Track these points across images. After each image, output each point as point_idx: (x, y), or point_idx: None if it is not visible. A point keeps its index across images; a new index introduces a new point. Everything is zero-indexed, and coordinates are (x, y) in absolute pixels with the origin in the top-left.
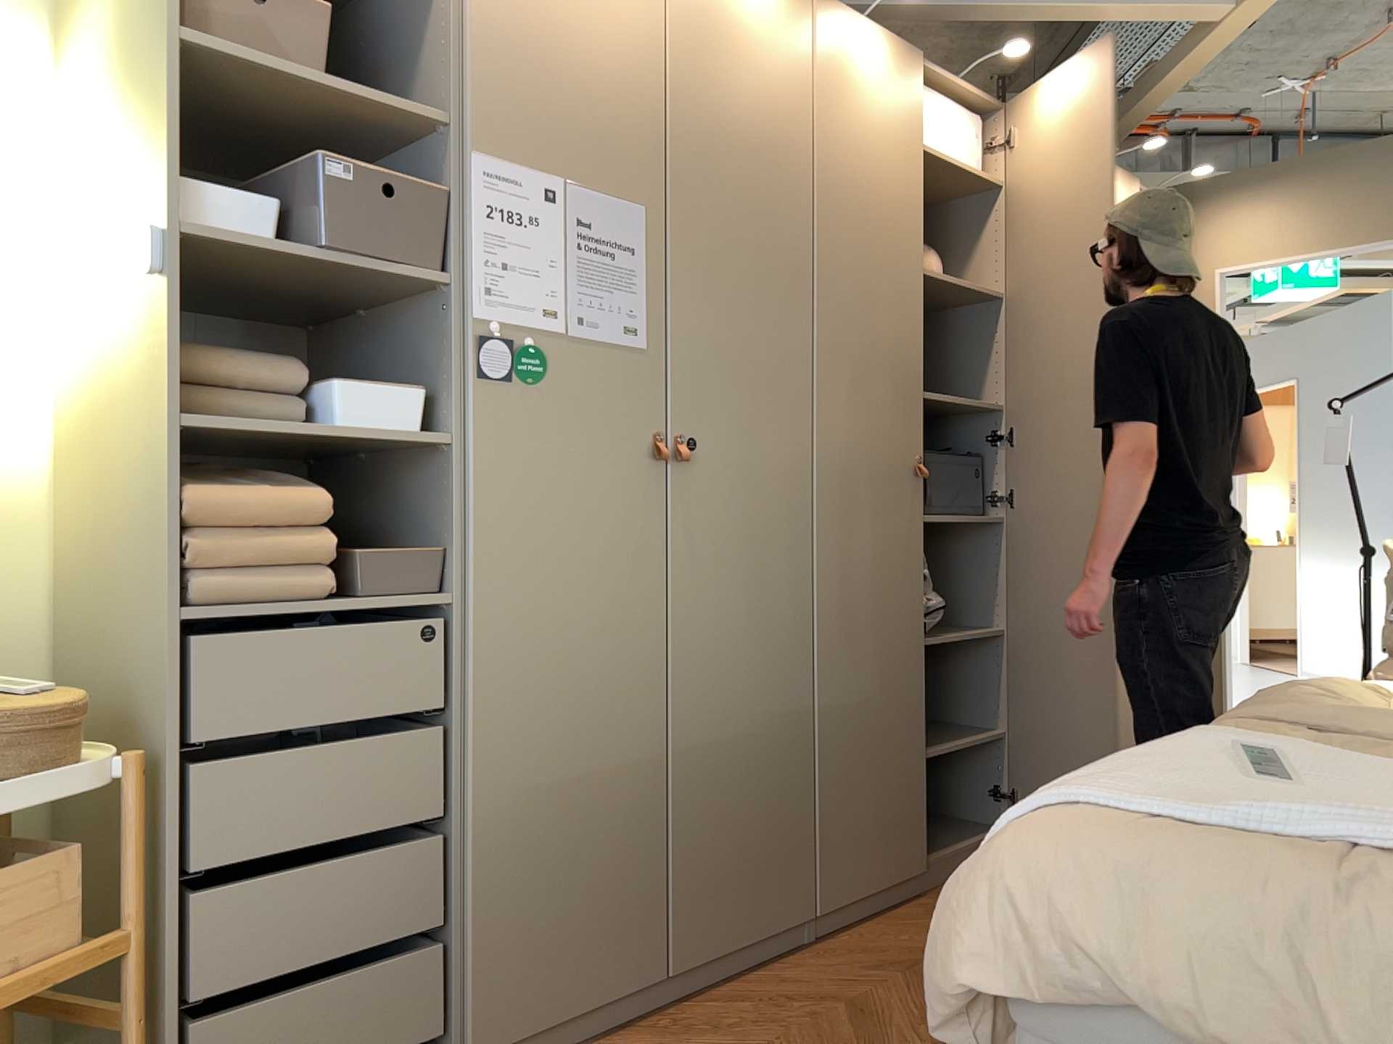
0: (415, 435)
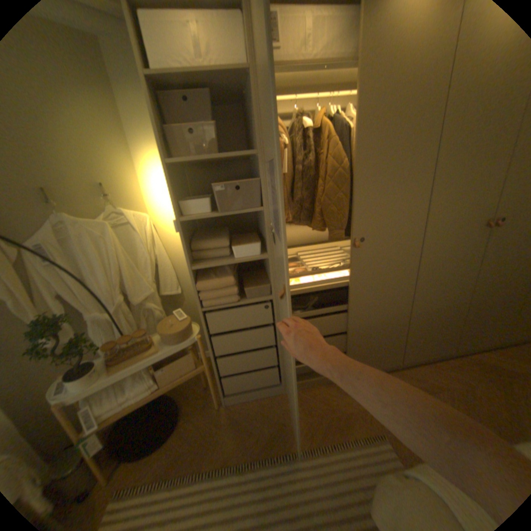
0: (258, 256)
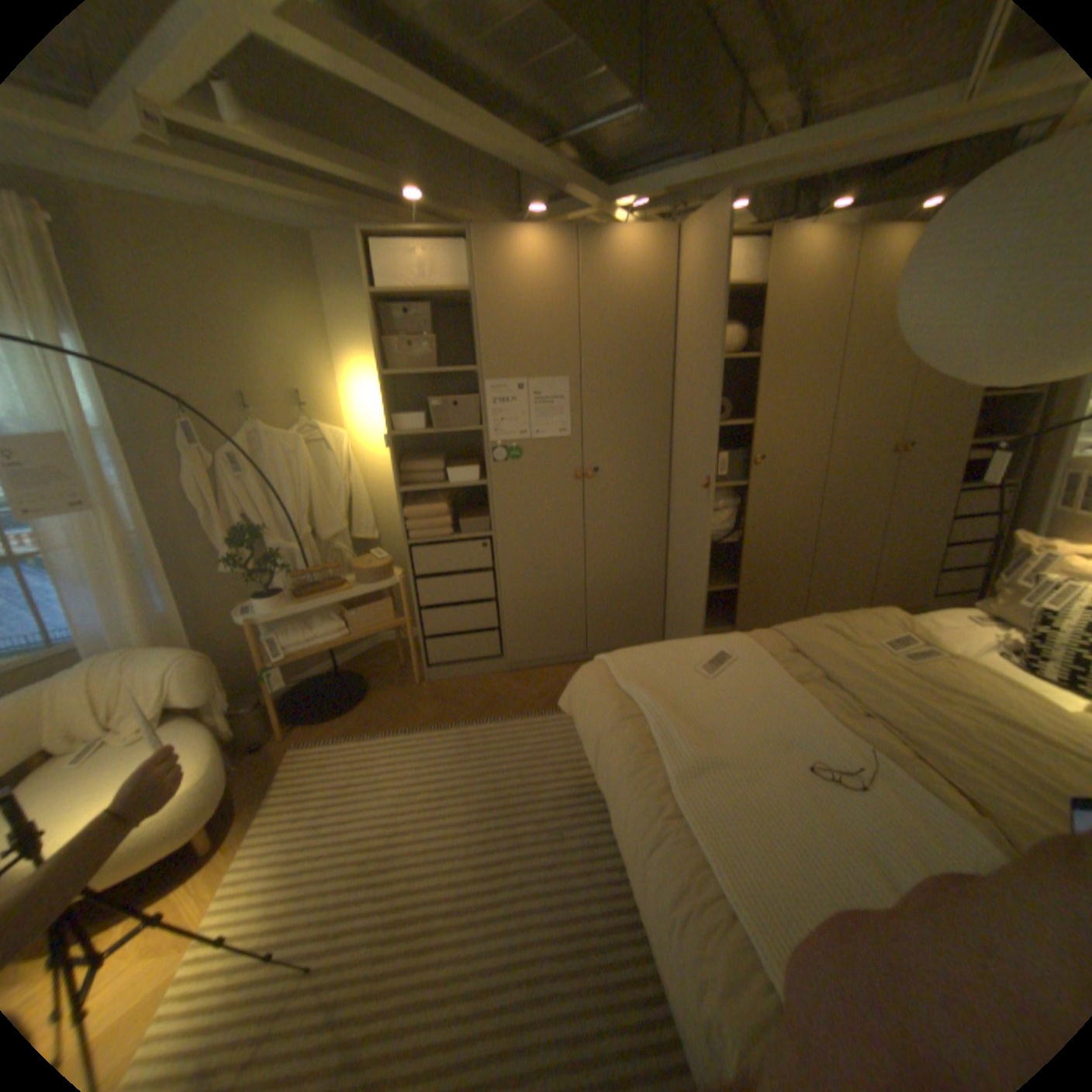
0: (477, 483)
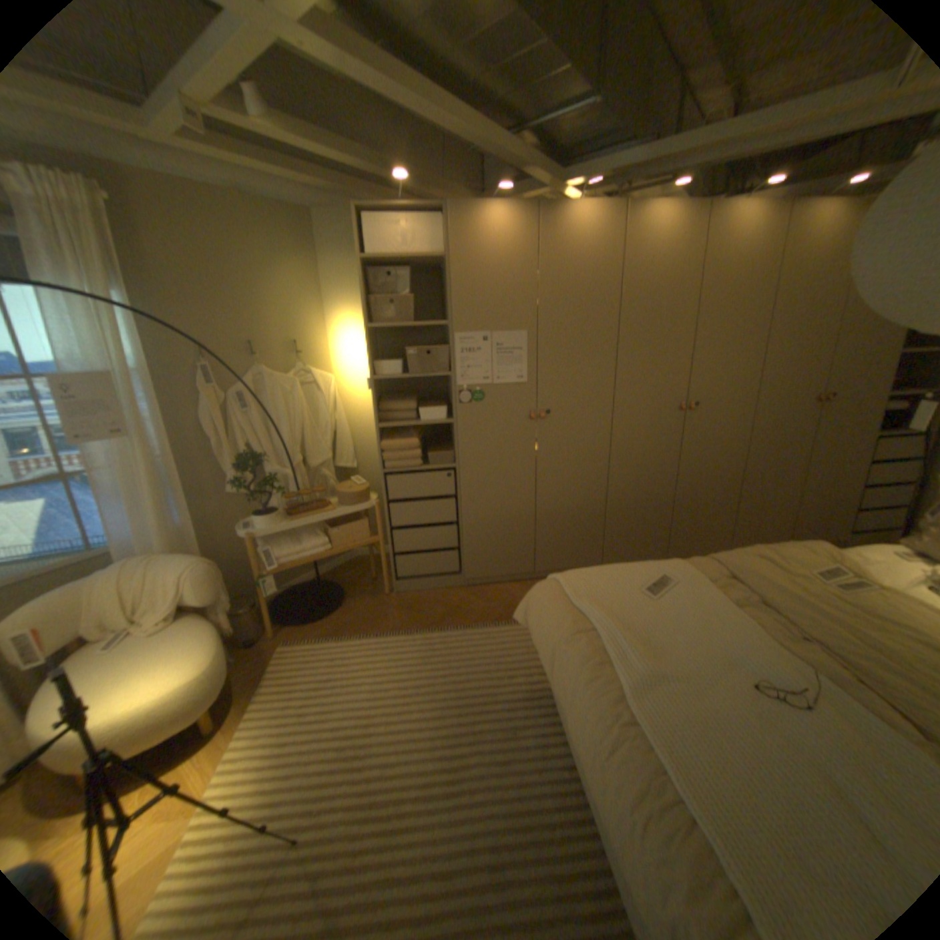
0: (442, 421)
